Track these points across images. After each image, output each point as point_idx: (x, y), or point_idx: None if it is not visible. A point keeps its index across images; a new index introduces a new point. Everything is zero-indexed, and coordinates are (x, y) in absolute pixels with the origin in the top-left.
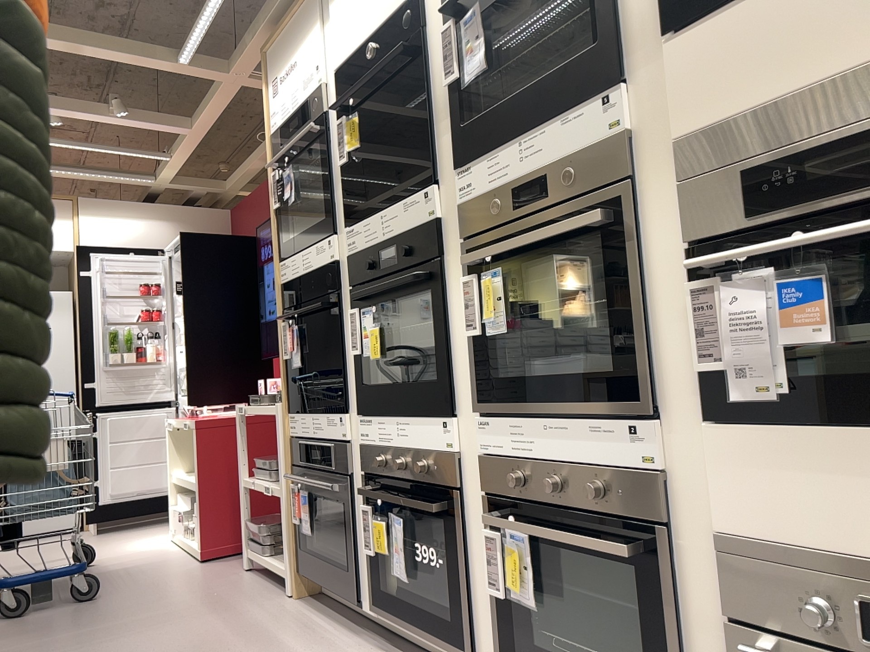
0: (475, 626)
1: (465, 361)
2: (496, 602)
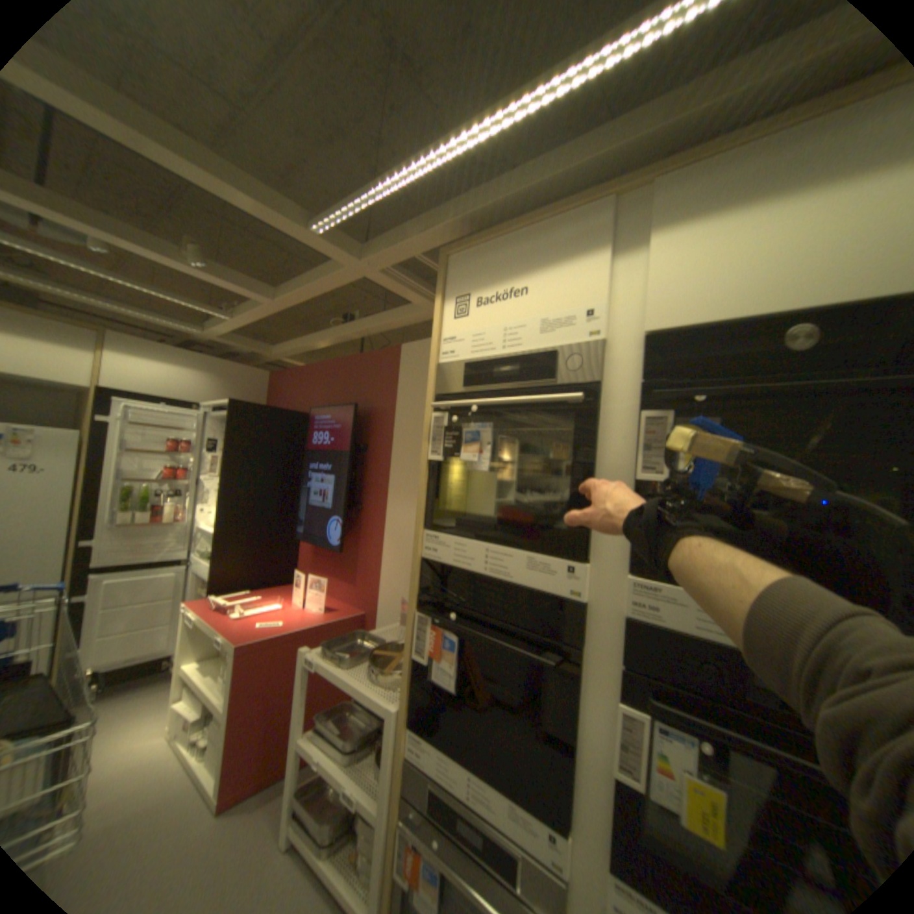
0: None
1: None
2: None
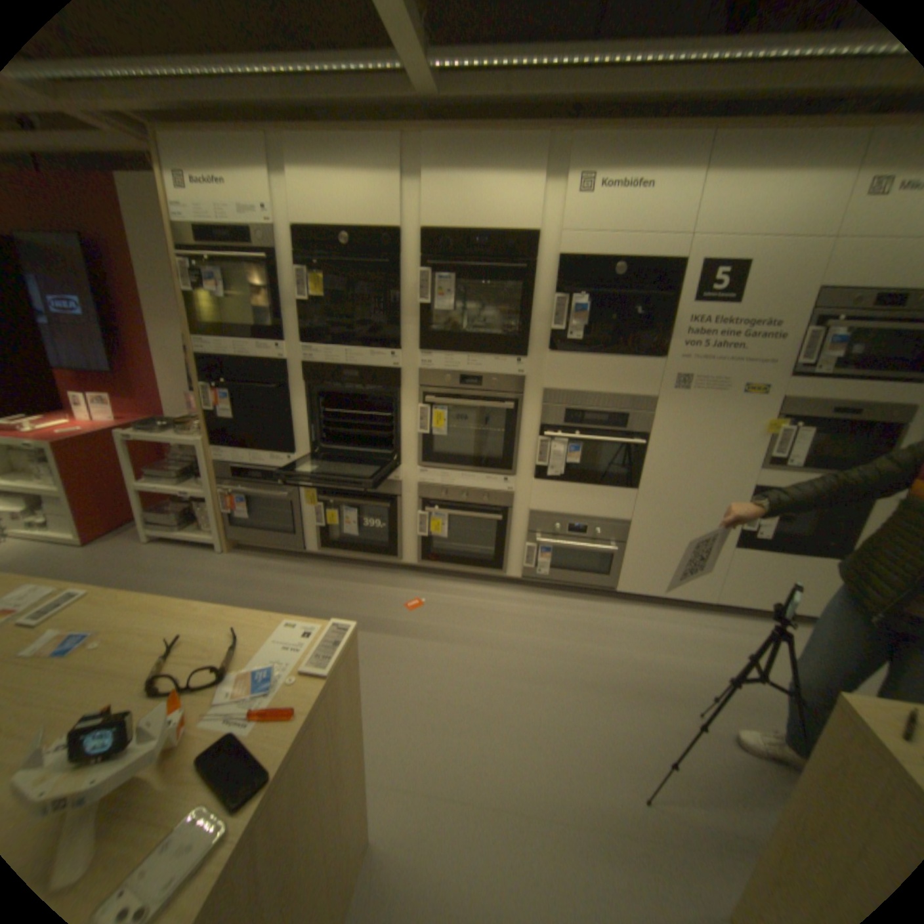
0: (400, 548)
1: (411, 444)
2: (417, 538)
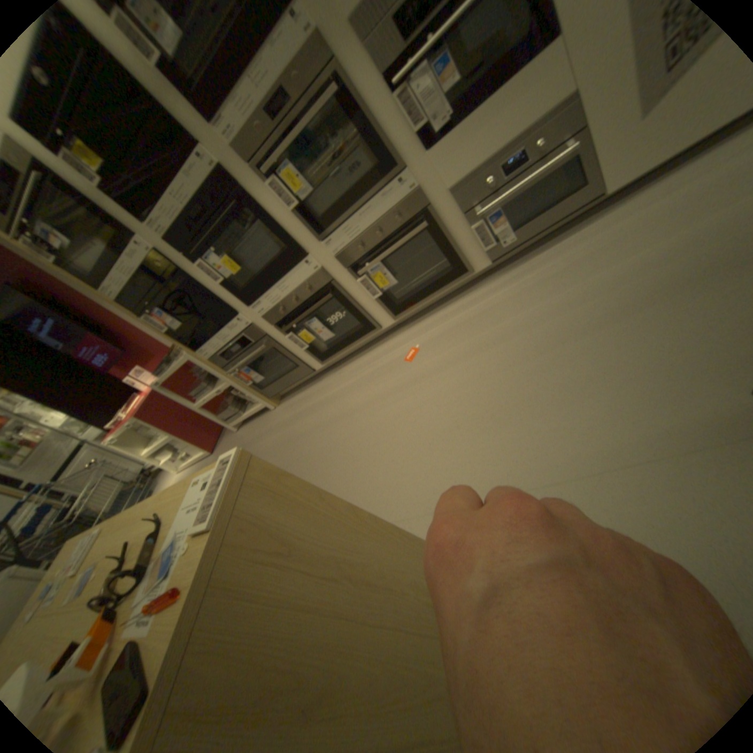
0: (373, 317)
1: (296, 224)
2: (377, 299)
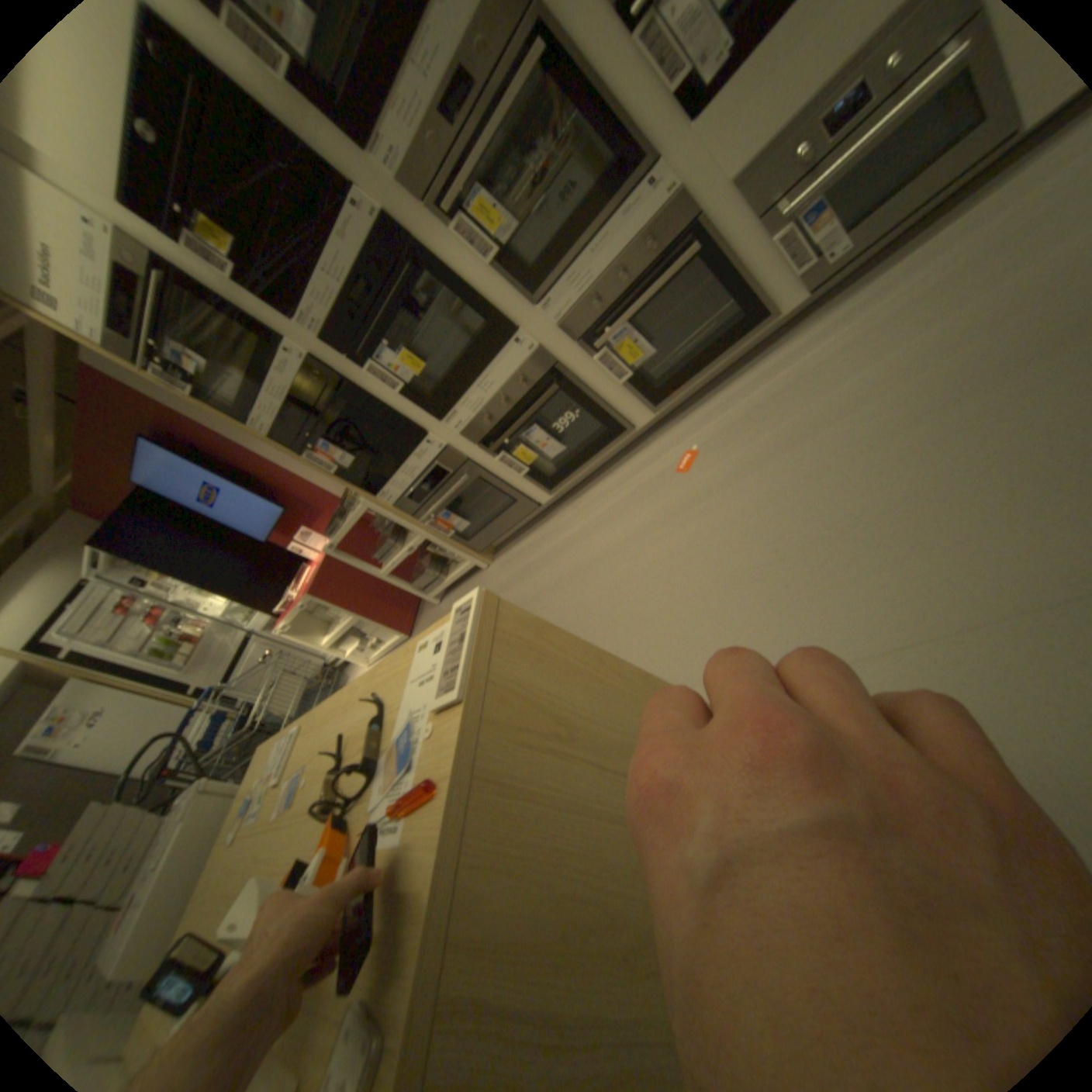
0: (620, 414)
1: (497, 284)
2: (626, 384)
